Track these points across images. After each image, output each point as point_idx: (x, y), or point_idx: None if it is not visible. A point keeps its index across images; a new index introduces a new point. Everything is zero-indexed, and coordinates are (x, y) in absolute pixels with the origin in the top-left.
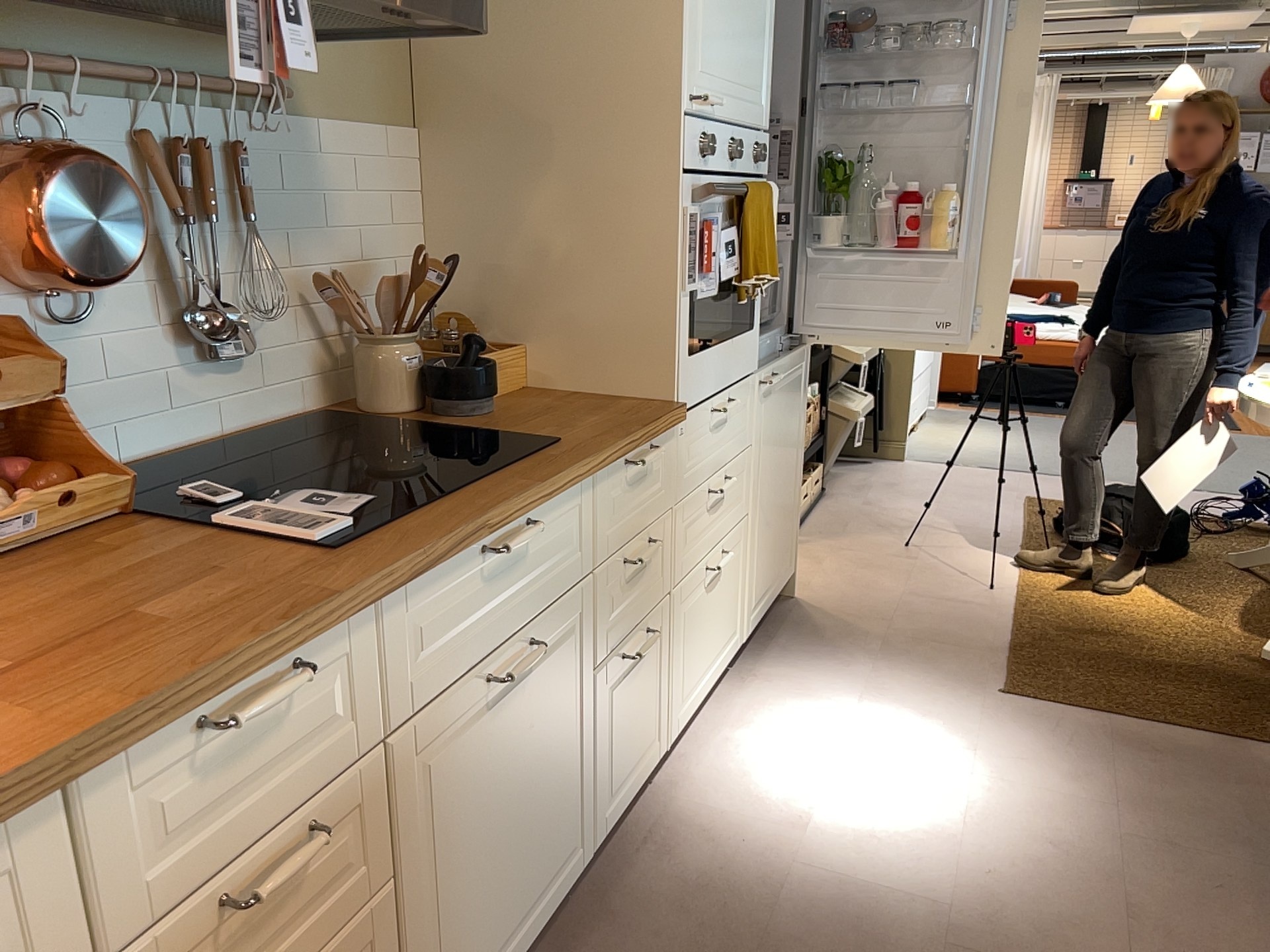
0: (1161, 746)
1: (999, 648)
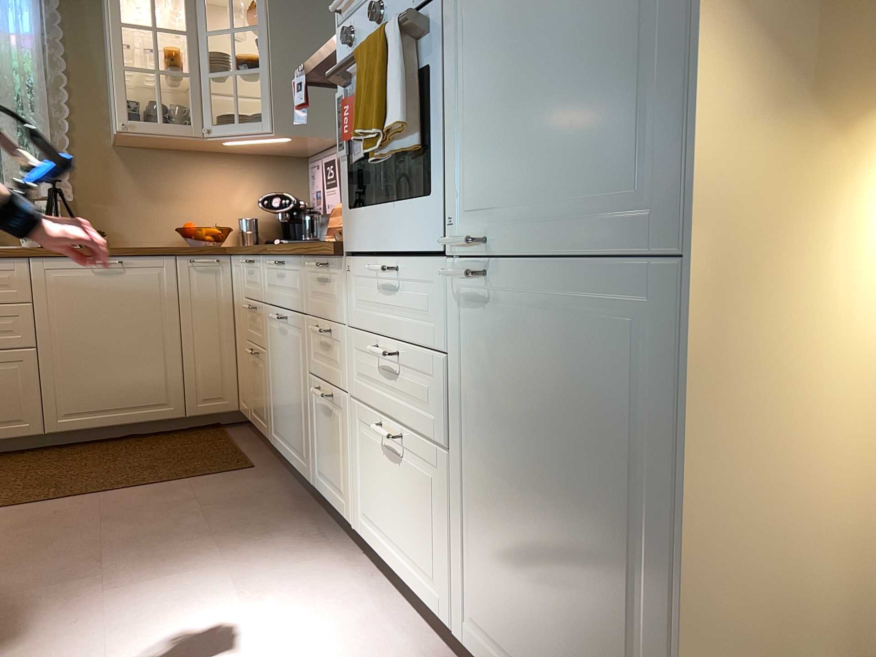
0: None
1: None
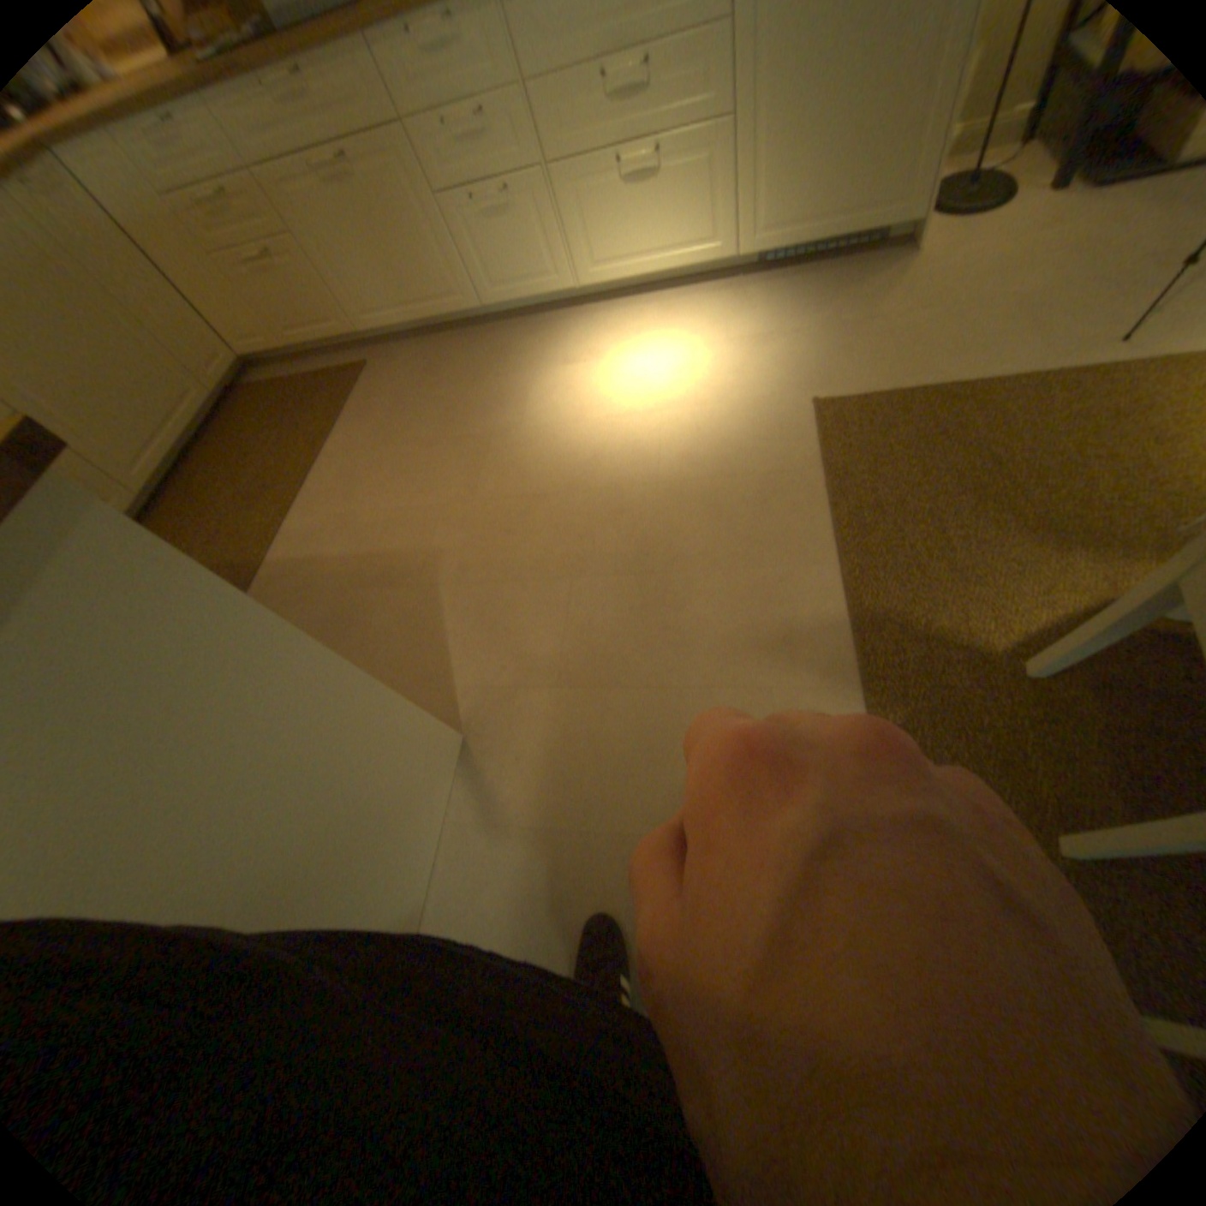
0: (782, 504)
1: (926, 380)
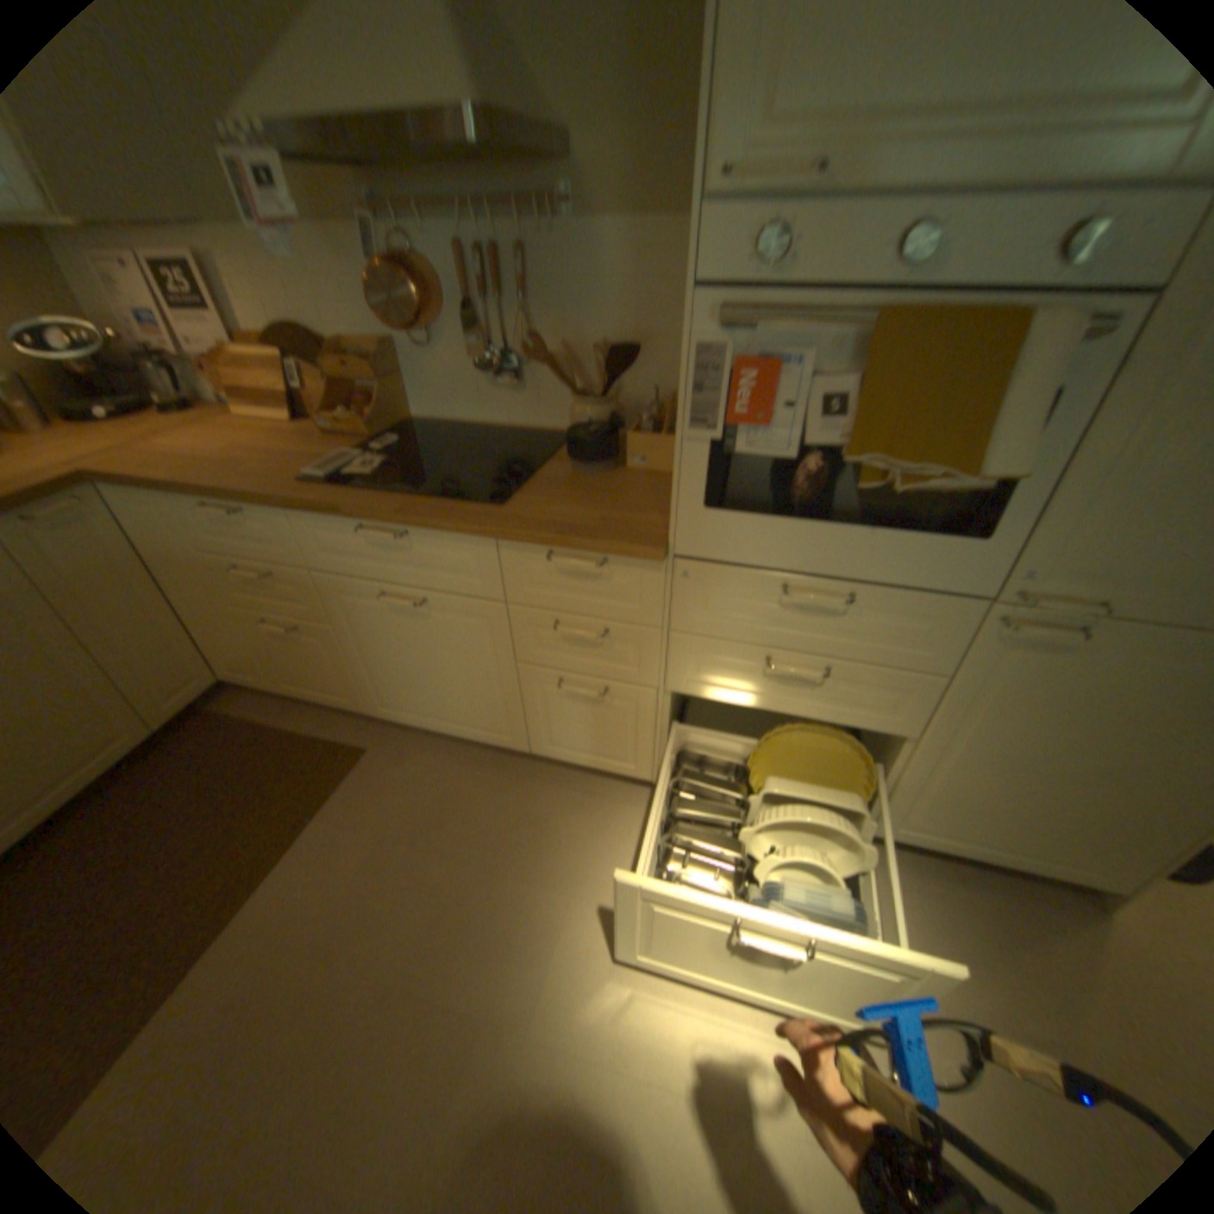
0: None
1: None
